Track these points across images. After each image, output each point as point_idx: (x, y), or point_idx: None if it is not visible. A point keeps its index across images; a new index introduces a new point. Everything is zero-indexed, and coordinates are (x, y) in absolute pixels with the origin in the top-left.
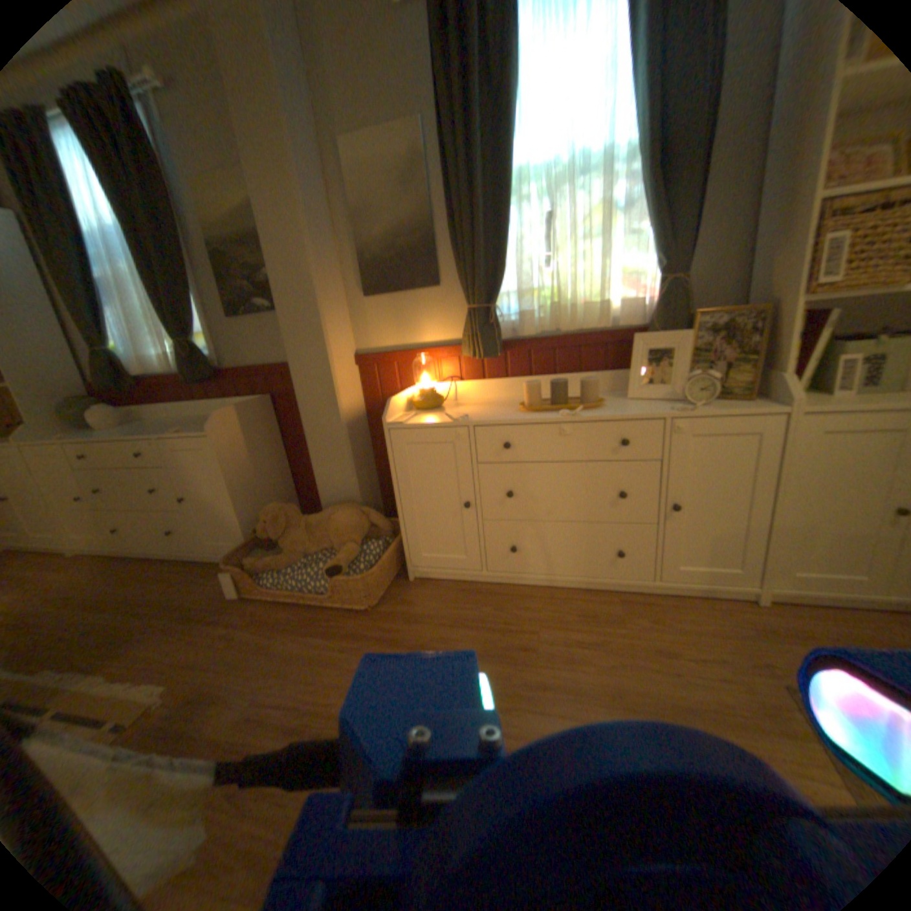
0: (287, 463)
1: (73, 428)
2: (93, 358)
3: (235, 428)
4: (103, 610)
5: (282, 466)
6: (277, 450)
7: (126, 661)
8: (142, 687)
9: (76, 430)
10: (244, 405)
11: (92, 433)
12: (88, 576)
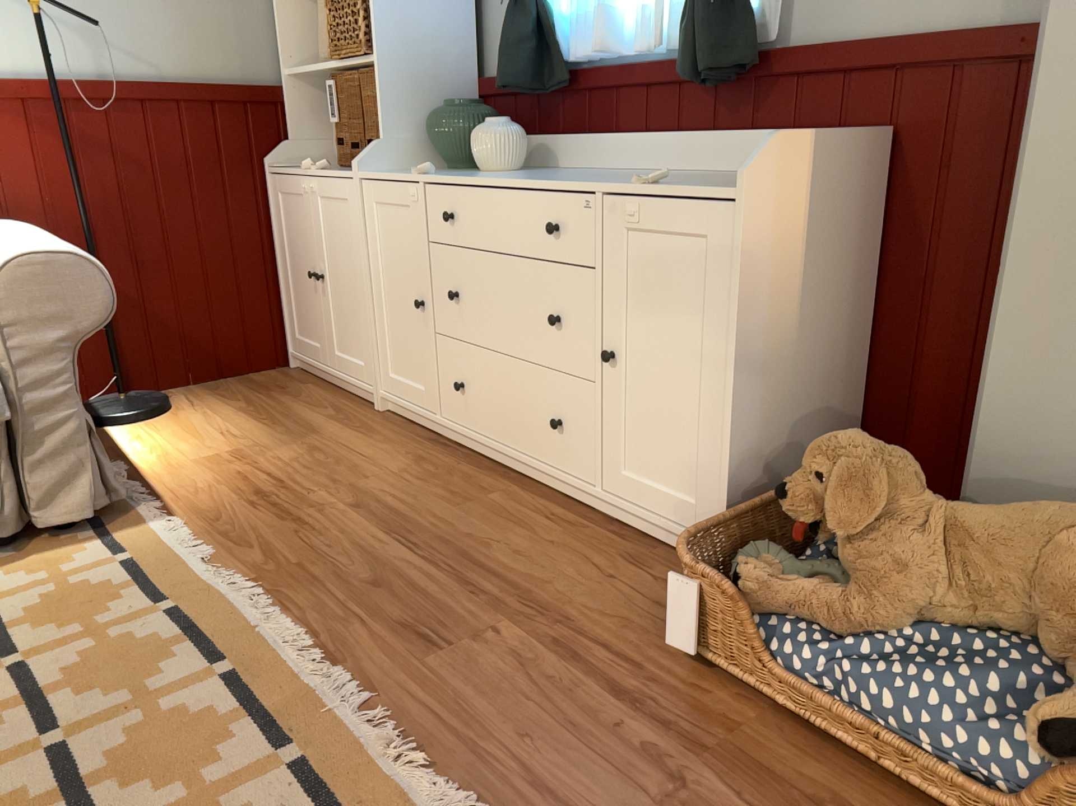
0: (866, 333)
1: (442, 168)
2: (511, 21)
3: (795, 196)
4: (413, 544)
5: (853, 337)
6: (858, 289)
7: (439, 697)
8: (464, 802)
9: (448, 169)
10: (830, 139)
11: (475, 174)
12: (399, 459)
